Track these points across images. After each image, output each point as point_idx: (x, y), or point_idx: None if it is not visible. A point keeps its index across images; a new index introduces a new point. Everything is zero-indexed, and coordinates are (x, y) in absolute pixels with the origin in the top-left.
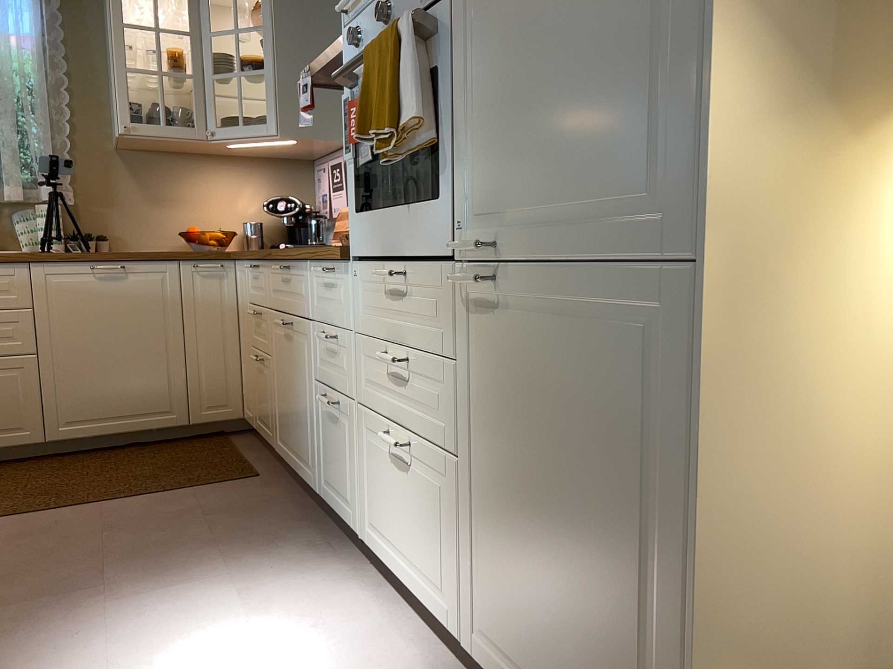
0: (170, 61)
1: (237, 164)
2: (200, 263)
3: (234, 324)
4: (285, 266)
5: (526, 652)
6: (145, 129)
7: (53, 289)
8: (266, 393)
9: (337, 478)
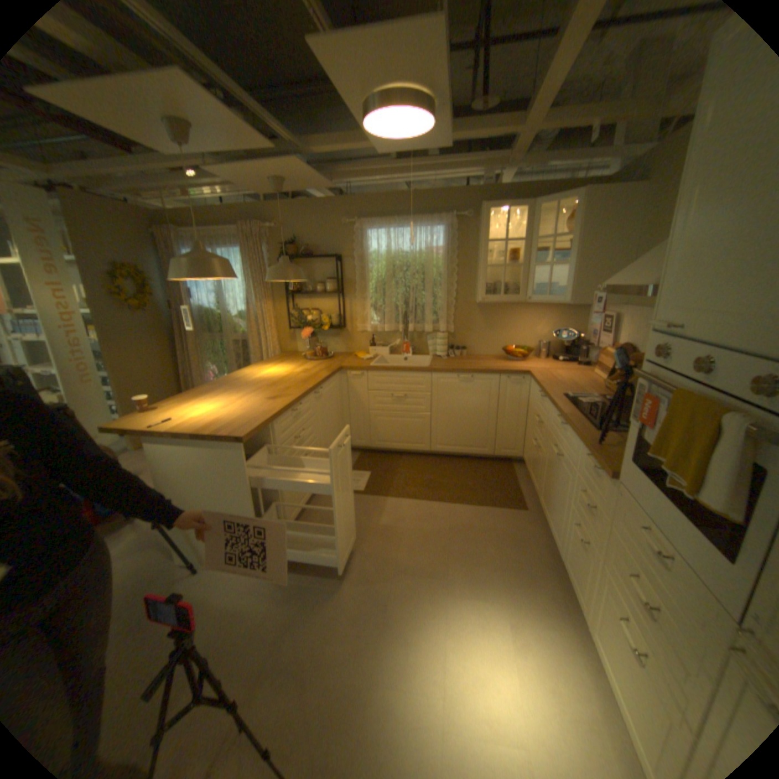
0: (510, 257)
1: (540, 306)
2: (511, 377)
3: (525, 409)
4: (564, 423)
5: None
6: (491, 299)
7: (439, 385)
8: (538, 465)
9: (577, 575)
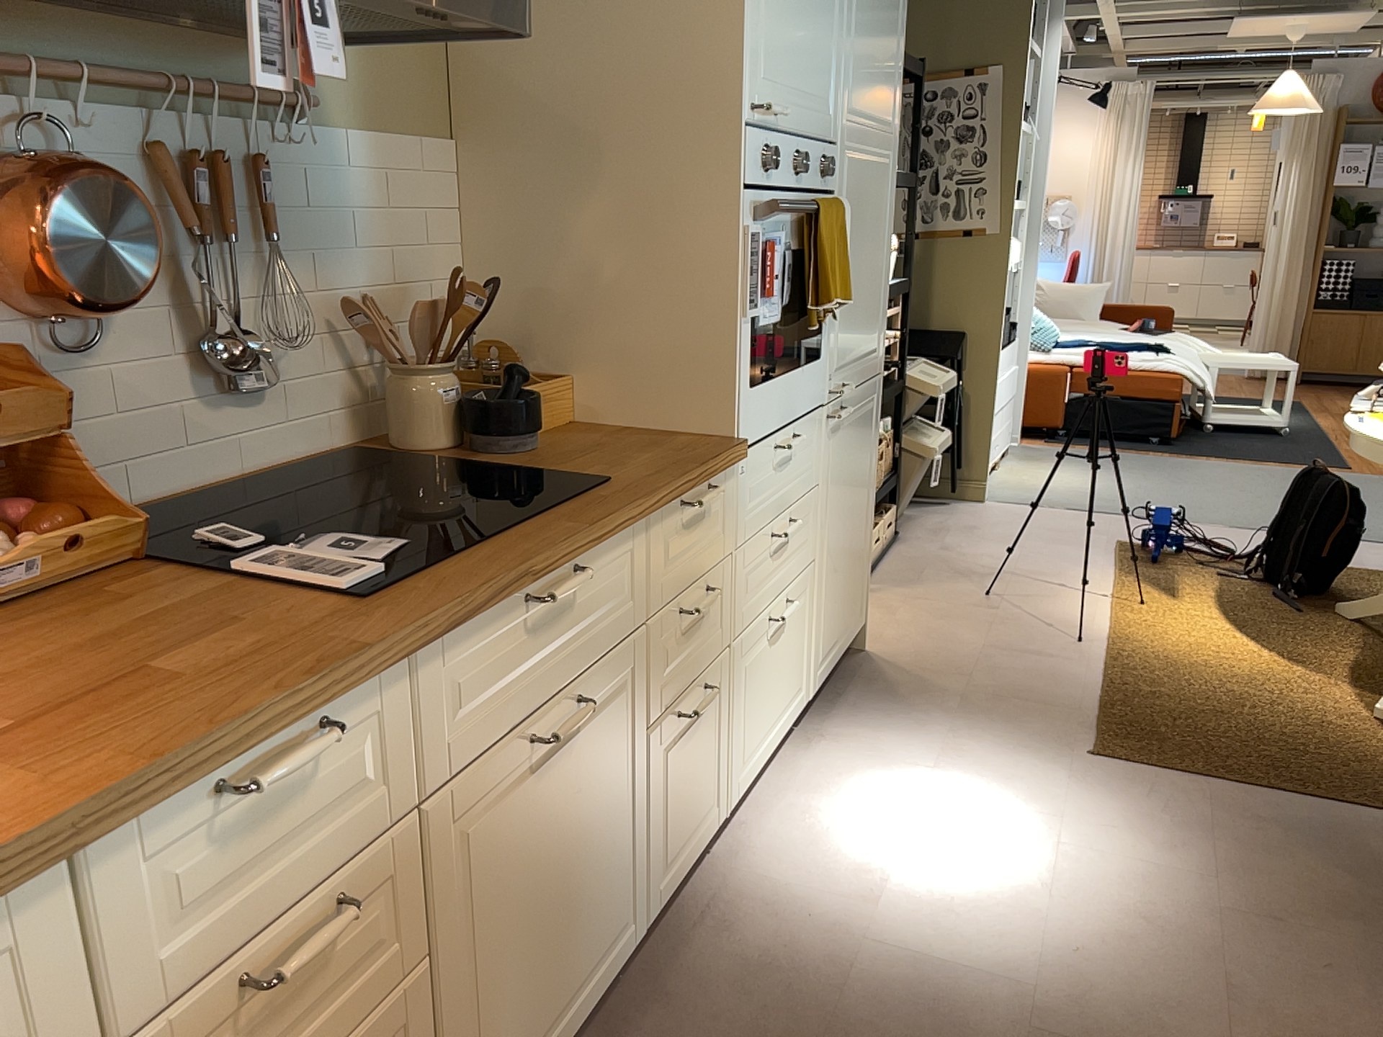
0: None
1: None
2: None
3: None
4: (574, 571)
5: (836, 627)
6: None
7: None
8: None
9: (691, 811)
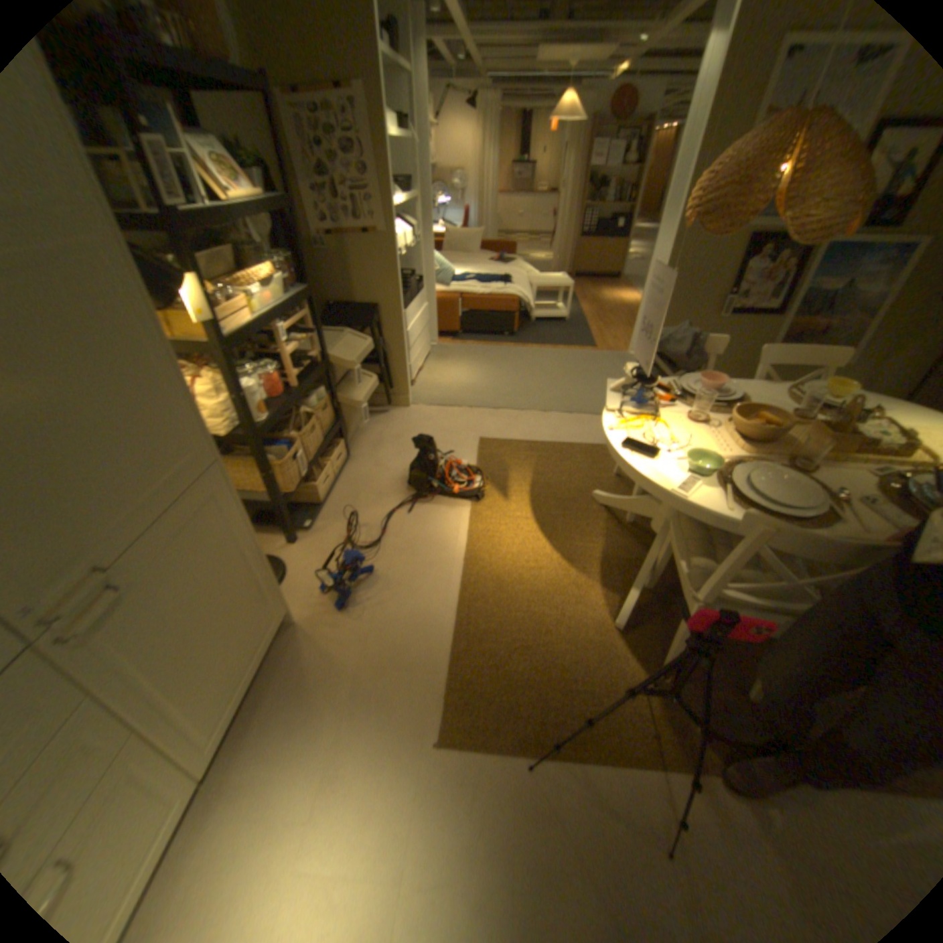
0: None
1: None
2: None
3: None
4: None
5: (228, 690)
6: None
7: None
8: None
9: None
